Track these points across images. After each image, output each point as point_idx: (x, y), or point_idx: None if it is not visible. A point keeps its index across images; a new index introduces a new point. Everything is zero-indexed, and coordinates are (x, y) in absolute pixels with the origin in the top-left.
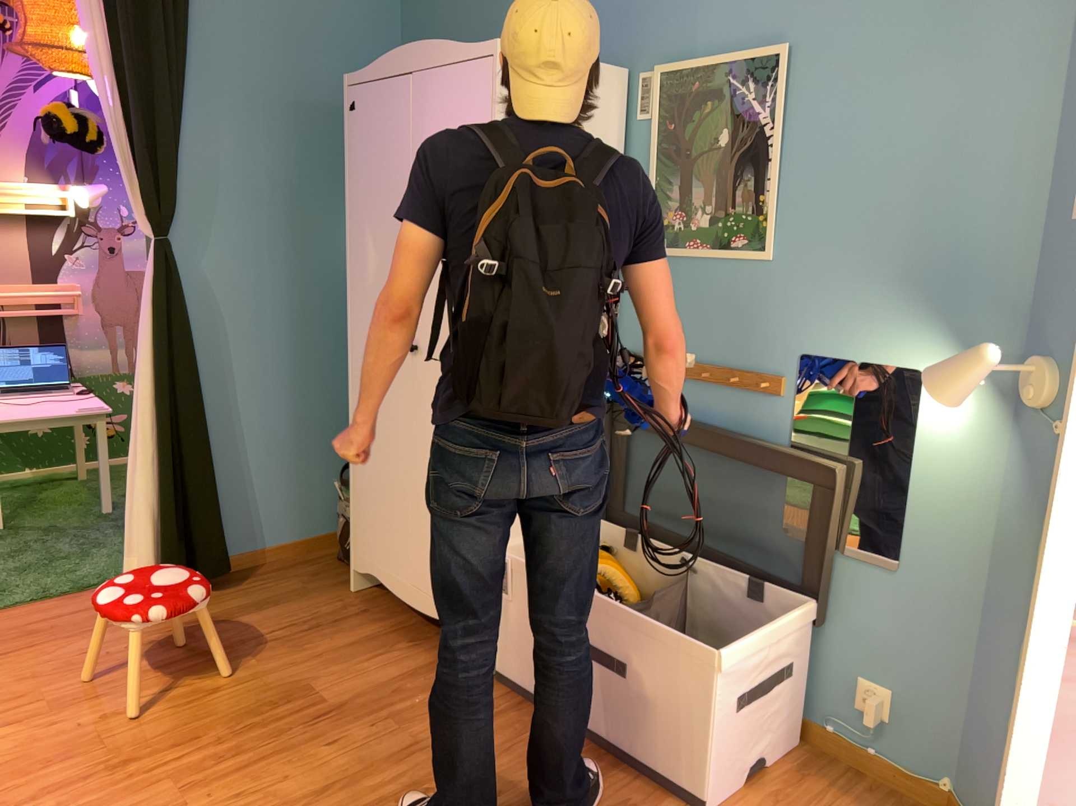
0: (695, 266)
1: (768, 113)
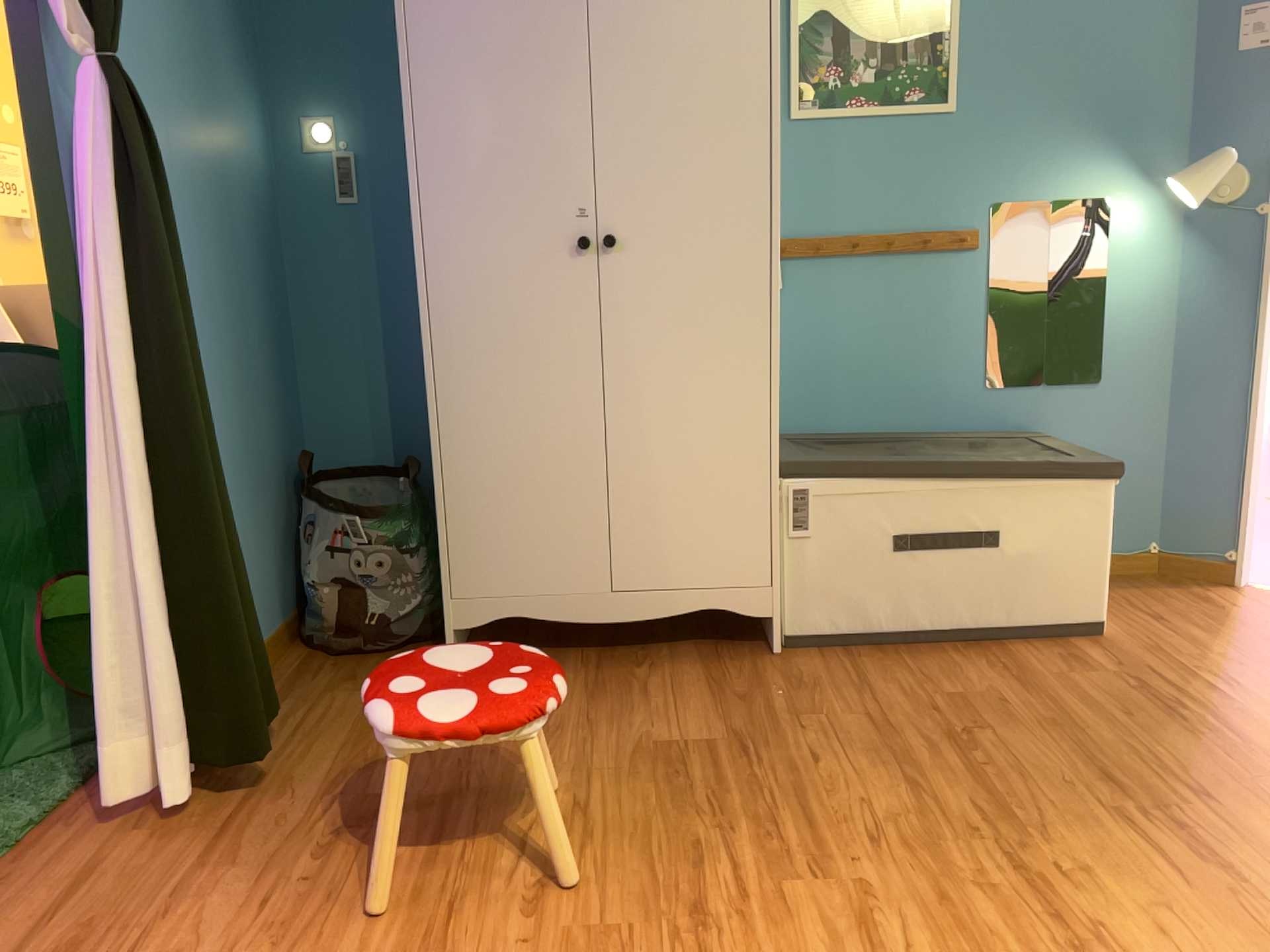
0: (857, 127)
1: None
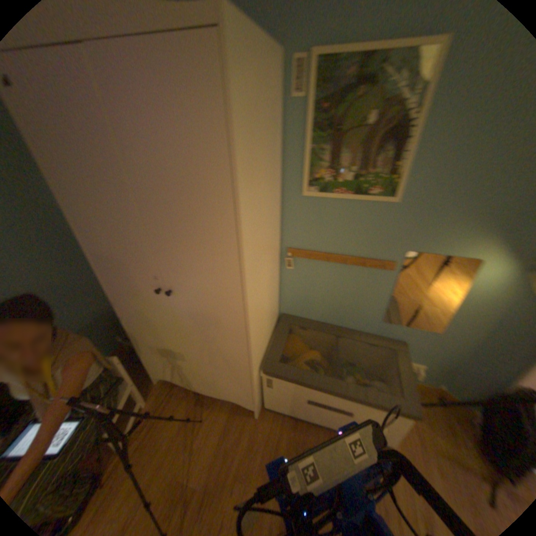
0: (340, 204)
1: (418, 101)
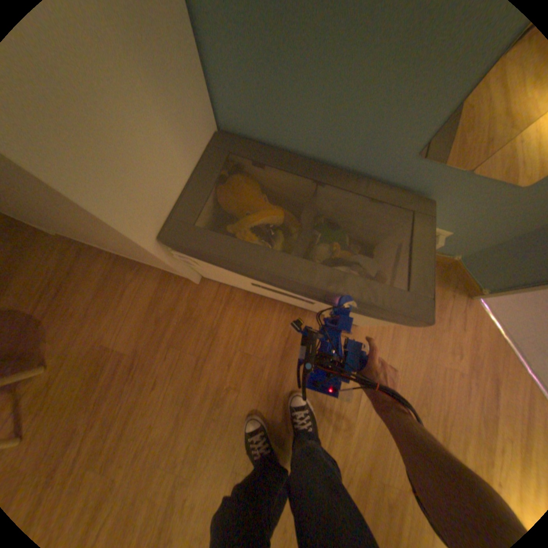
0: None
1: None
